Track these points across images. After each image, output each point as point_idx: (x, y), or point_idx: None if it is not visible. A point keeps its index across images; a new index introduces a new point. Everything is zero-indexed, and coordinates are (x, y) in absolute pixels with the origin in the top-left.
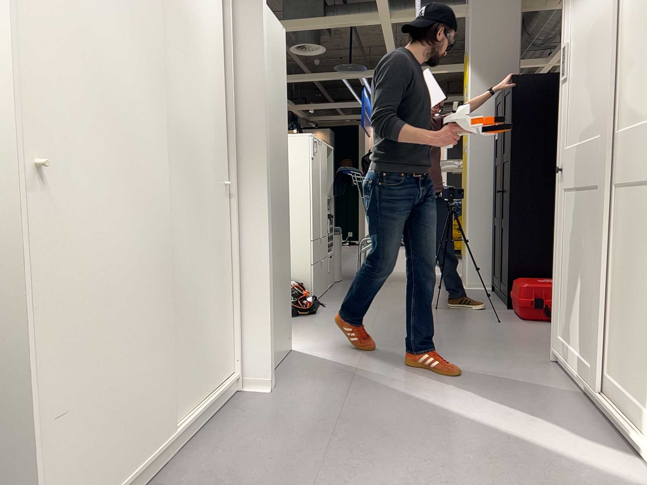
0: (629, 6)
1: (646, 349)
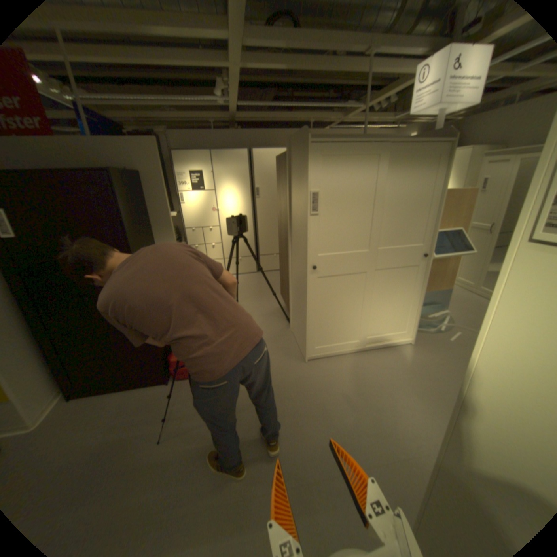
0: (393, 196)
1: (399, 317)
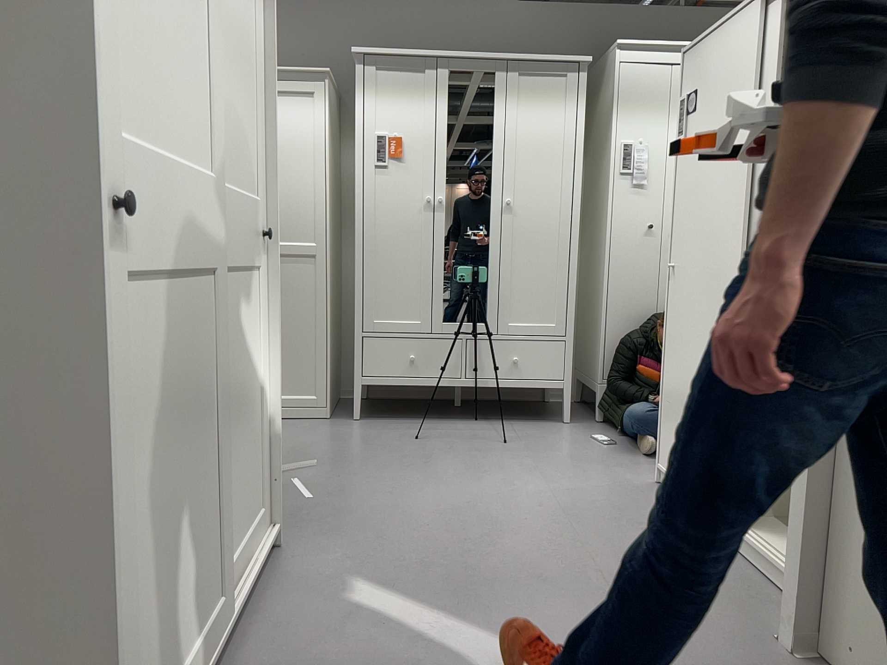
0: None
1: (249, 460)
